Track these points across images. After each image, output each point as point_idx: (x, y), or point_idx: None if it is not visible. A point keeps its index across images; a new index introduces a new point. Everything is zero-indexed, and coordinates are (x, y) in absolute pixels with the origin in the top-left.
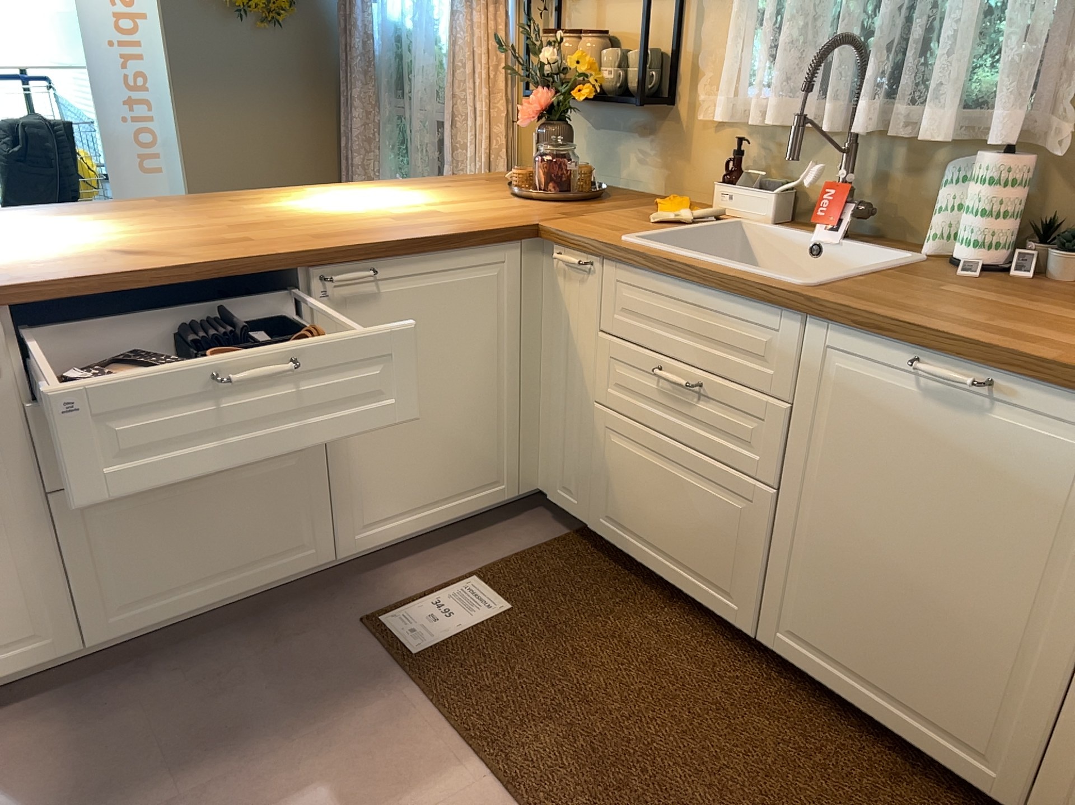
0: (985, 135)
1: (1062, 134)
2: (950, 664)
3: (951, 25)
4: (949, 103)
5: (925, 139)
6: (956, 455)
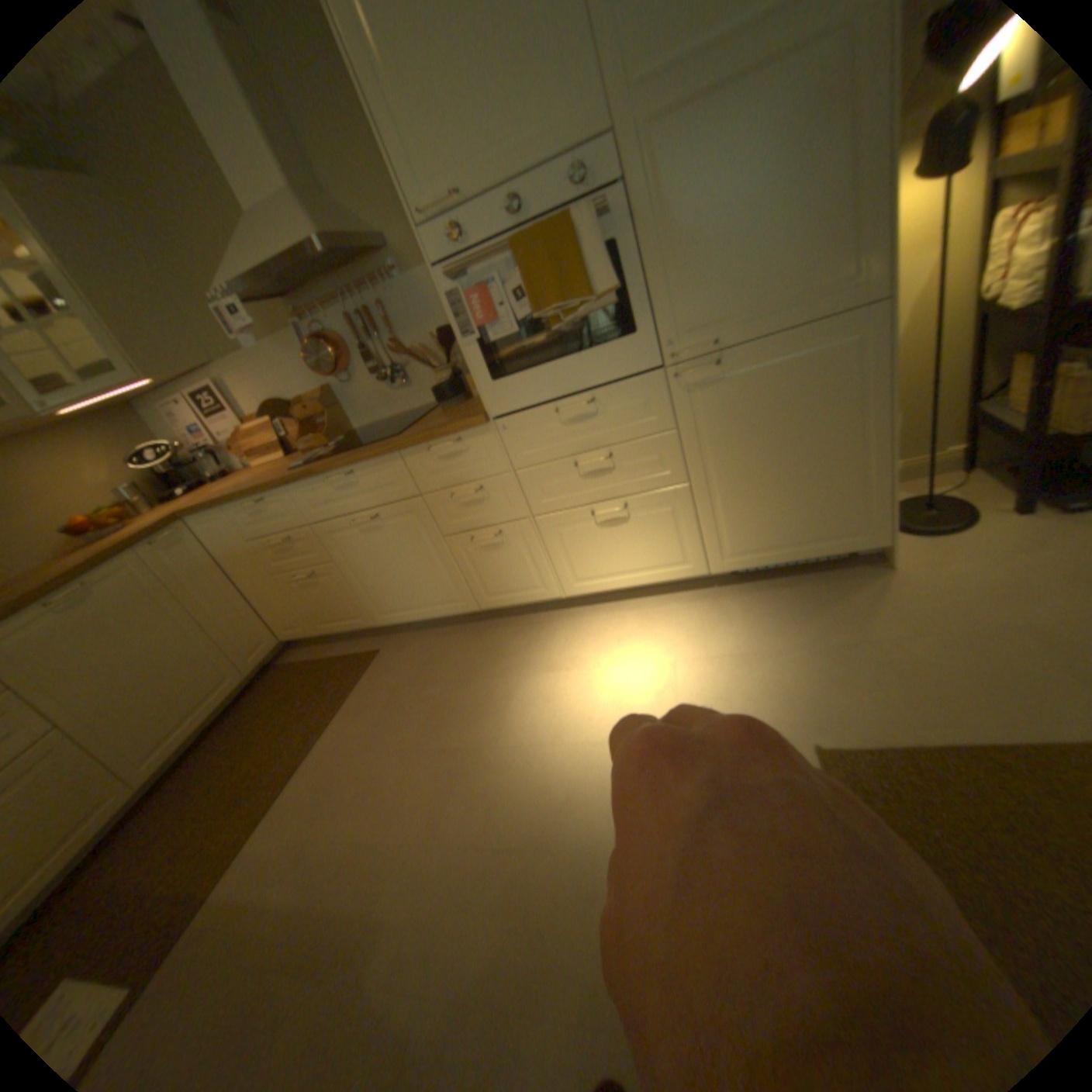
0: None
1: None
2: (186, 672)
3: None
4: None
5: None
6: (101, 616)
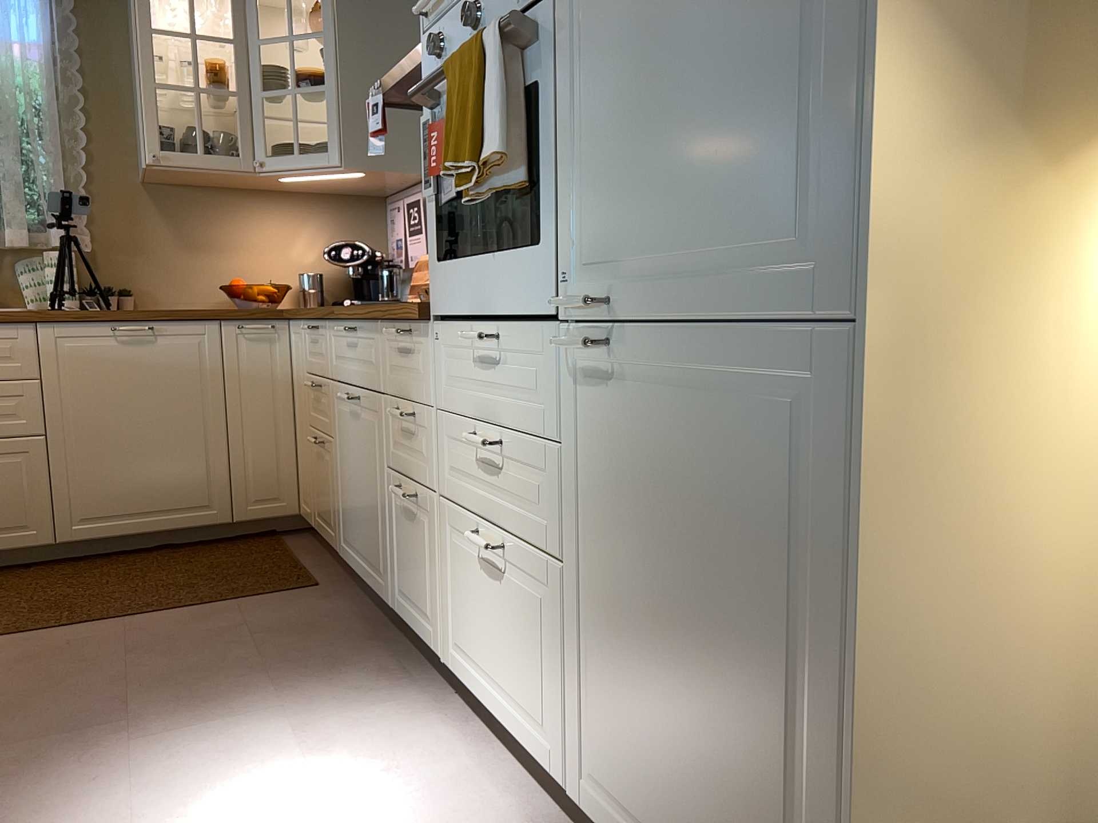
0: (37, 246)
1: (88, 240)
2: (178, 470)
3: (7, 185)
4: (25, 225)
5: (16, 245)
6: (147, 367)
